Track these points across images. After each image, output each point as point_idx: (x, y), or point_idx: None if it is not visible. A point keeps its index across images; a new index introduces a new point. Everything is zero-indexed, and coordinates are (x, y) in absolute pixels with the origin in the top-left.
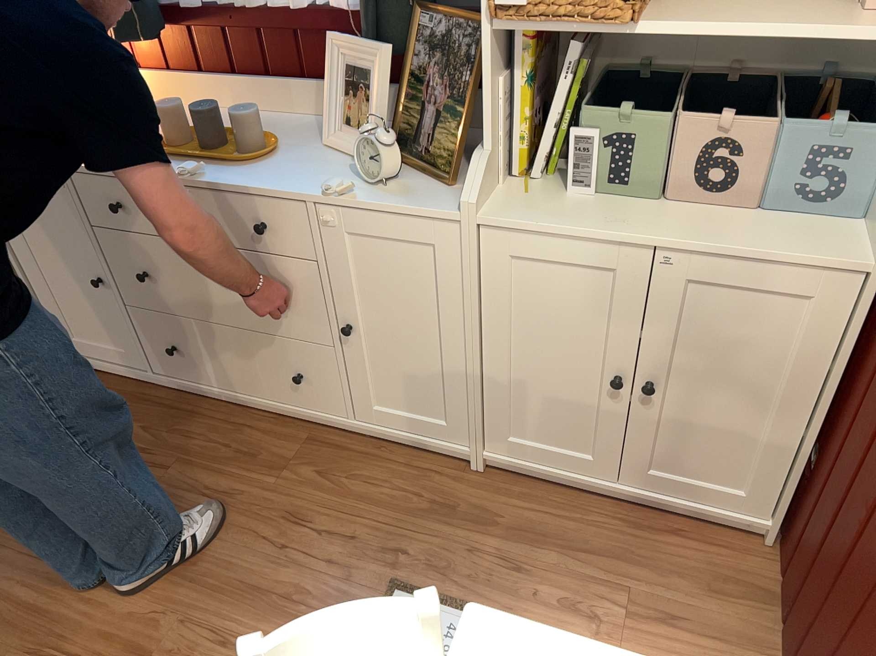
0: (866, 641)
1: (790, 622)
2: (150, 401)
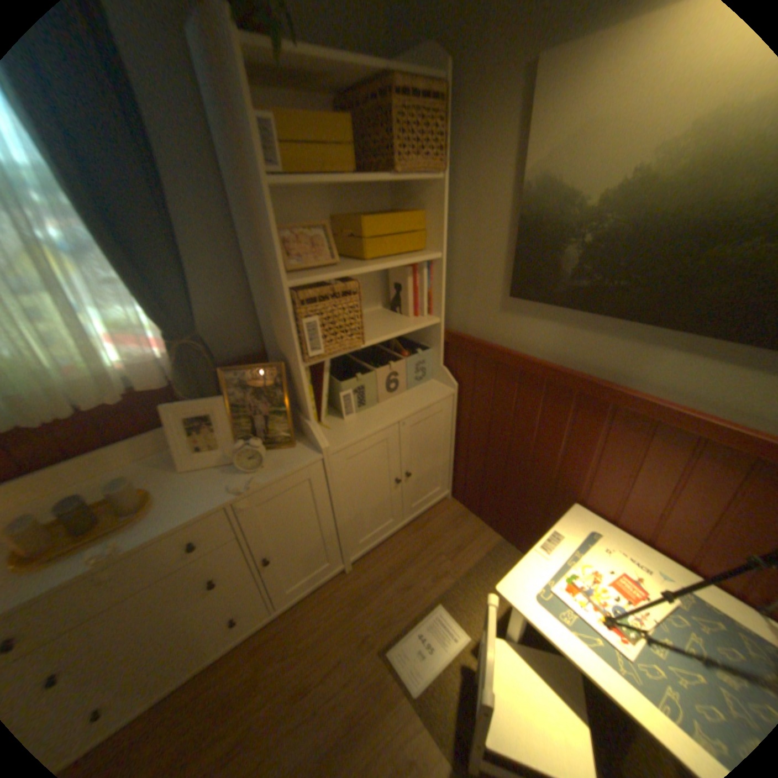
0: (532, 494)
1: (481, 516)
2: None
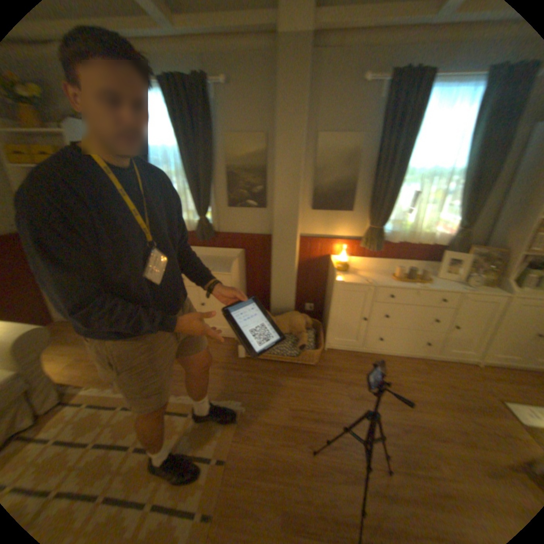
0: None
1: None
2: (363, 358)
